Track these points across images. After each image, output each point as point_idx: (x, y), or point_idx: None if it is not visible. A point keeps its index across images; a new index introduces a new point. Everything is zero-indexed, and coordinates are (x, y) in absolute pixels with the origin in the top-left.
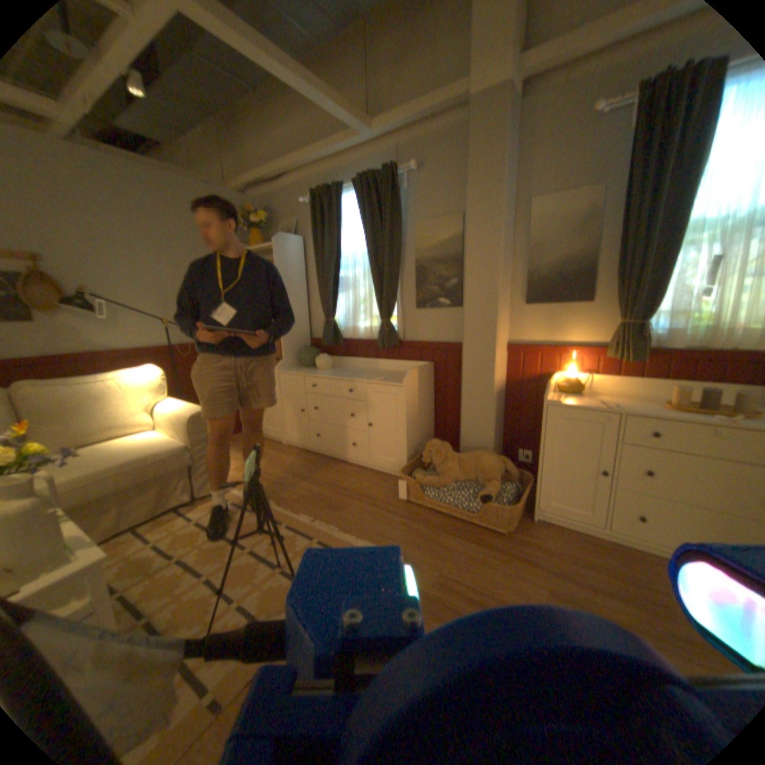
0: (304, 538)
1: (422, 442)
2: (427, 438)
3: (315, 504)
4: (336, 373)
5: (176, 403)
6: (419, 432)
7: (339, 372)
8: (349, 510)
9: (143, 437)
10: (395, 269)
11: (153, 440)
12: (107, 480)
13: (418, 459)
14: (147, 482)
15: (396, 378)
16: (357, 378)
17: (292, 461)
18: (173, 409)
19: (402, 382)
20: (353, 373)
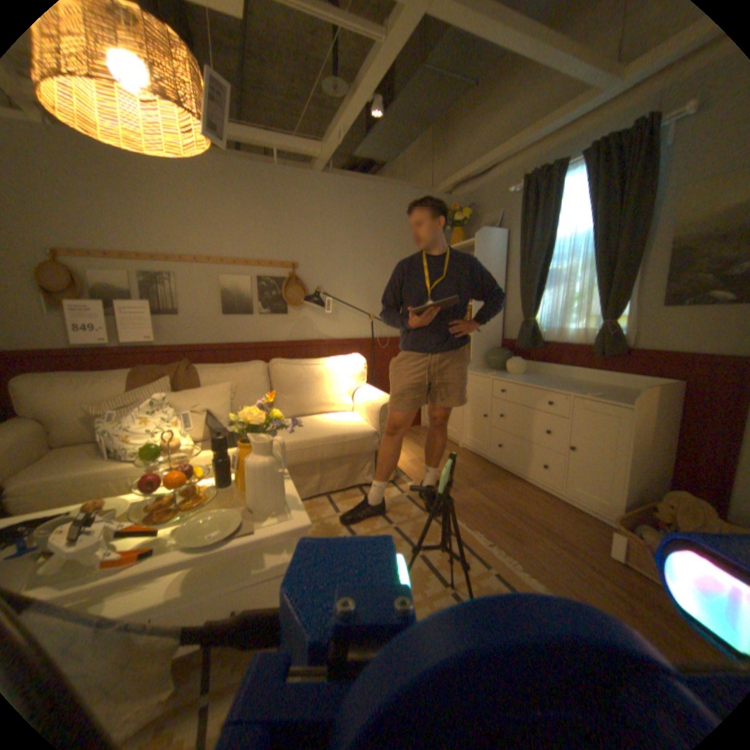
0: (481, 564)
1: (652, 488)
2: (662, 484)
3: (494, 526)
4: (532, 380)
5: (372, 390)
6: (650, 474)
7: (536, 380)
8: (537, 549)
9: (345, 416)
10: (637, 254)
11: (352, 421)
12: (317, 448)
13: (647, 512)
14: (344, 457)
15: (622, 397)
16: (561, 390)
17: (468, 468)
18: (370, 396)
19: (633, 403)
20: (555, 383)
